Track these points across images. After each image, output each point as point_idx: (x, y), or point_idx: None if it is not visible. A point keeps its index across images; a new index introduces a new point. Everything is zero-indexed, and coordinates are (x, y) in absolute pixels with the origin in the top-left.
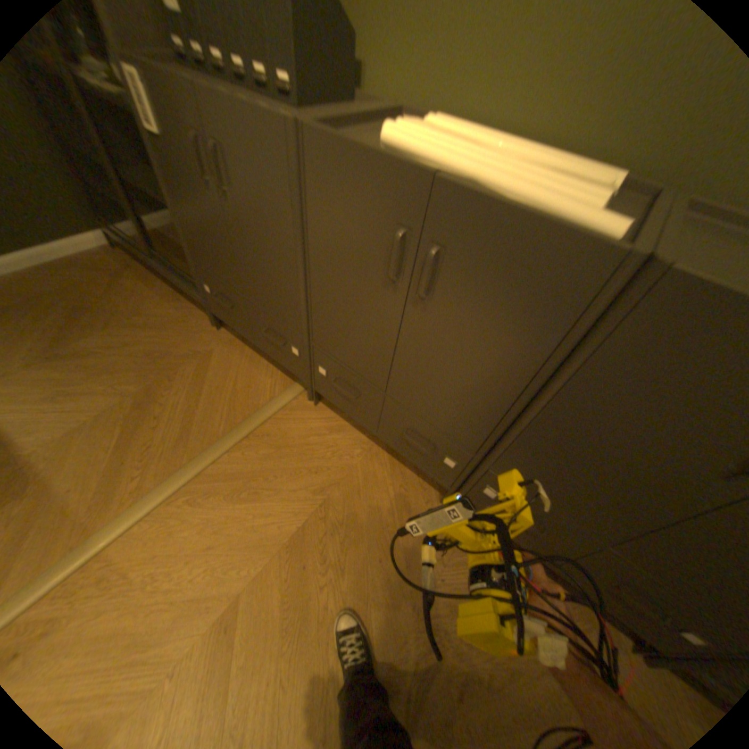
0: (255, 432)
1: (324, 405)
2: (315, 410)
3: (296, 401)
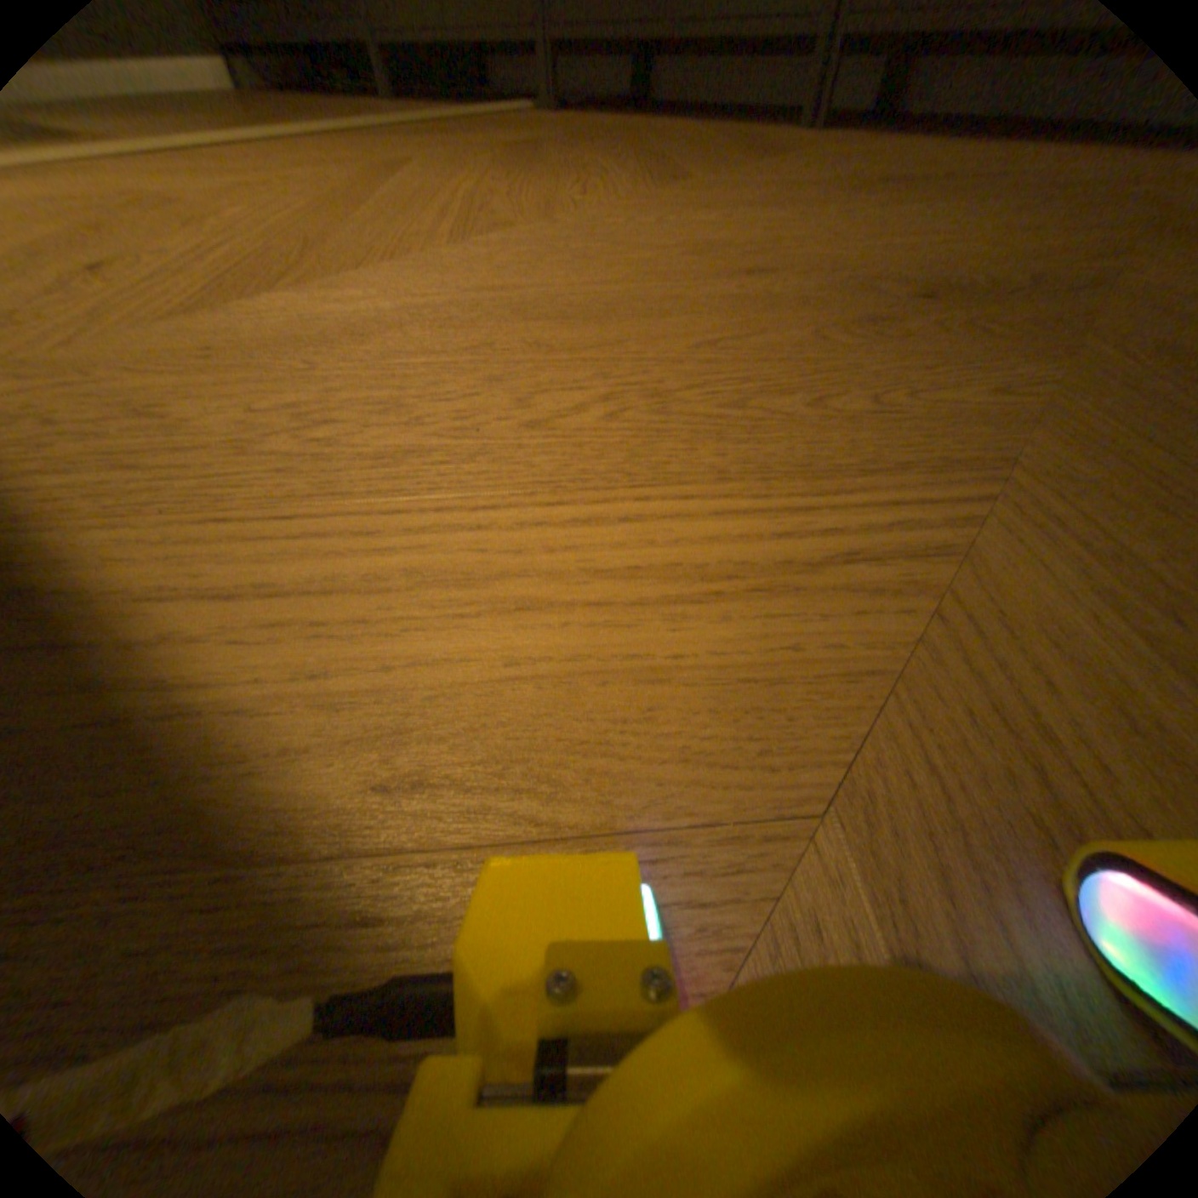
0: (452, 118)
1: (573, 111)
2: (558, 112)
3: (524, 111)
